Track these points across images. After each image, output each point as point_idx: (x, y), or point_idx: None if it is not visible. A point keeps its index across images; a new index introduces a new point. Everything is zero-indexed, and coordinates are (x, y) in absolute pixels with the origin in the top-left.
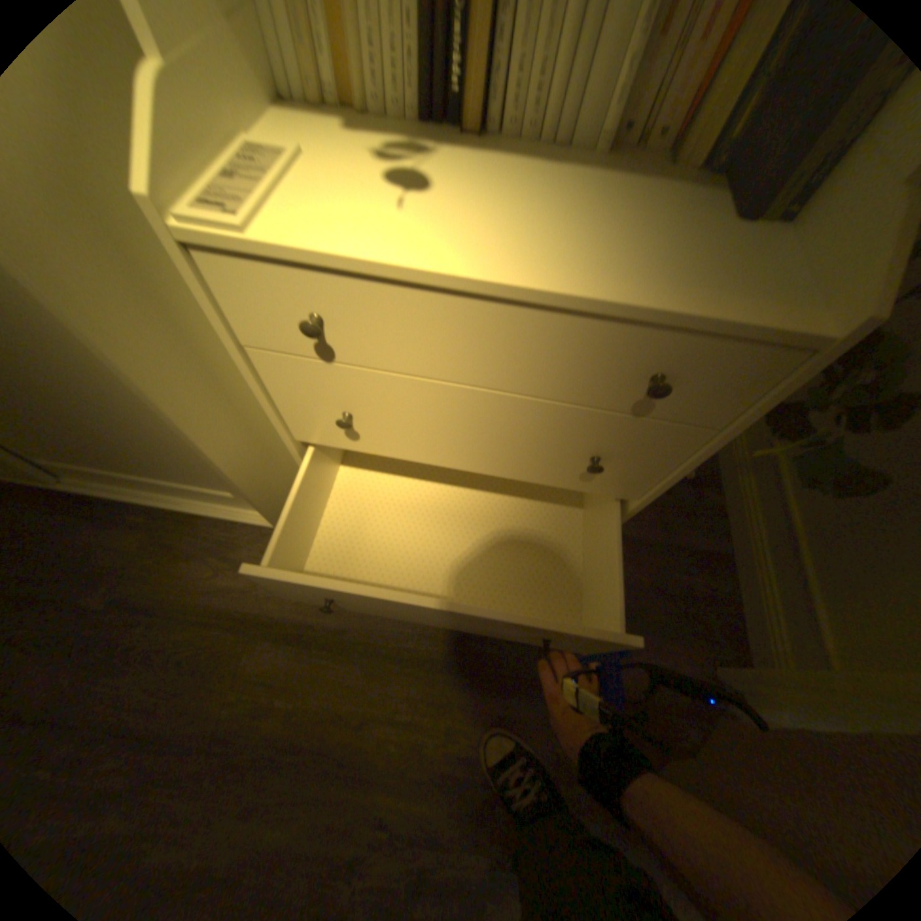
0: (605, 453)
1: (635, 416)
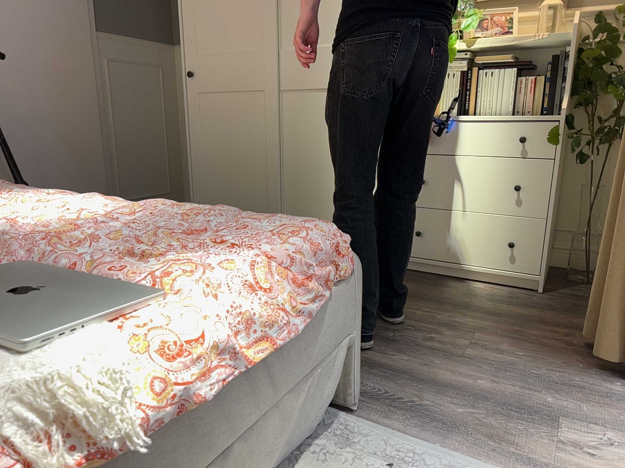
0: (522, 183)
1: (525, 159)
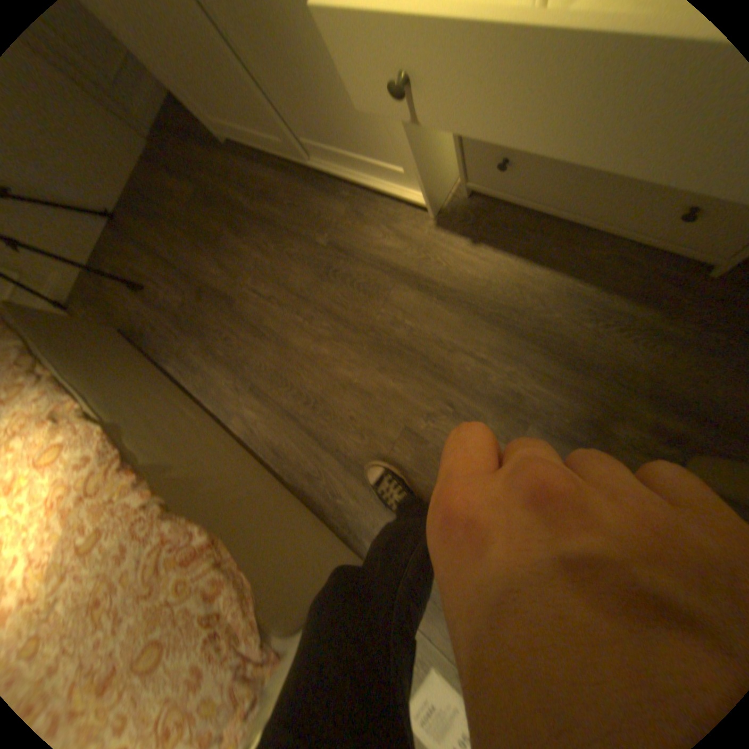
0: None
1: None
